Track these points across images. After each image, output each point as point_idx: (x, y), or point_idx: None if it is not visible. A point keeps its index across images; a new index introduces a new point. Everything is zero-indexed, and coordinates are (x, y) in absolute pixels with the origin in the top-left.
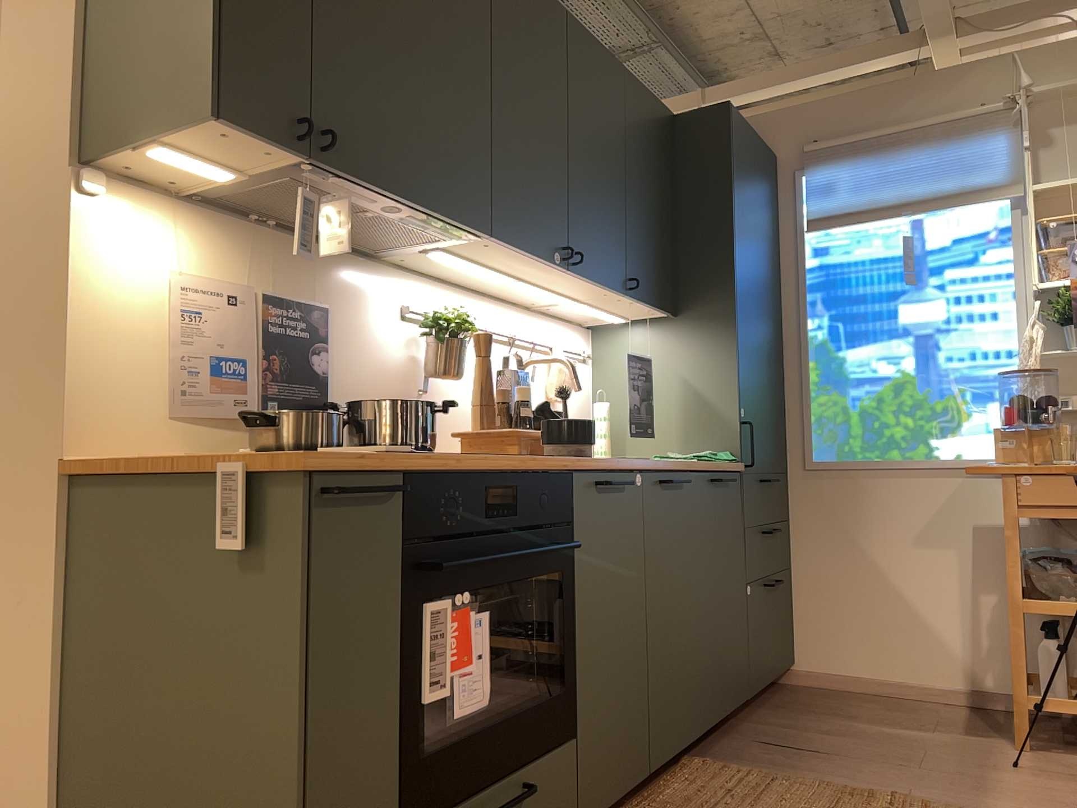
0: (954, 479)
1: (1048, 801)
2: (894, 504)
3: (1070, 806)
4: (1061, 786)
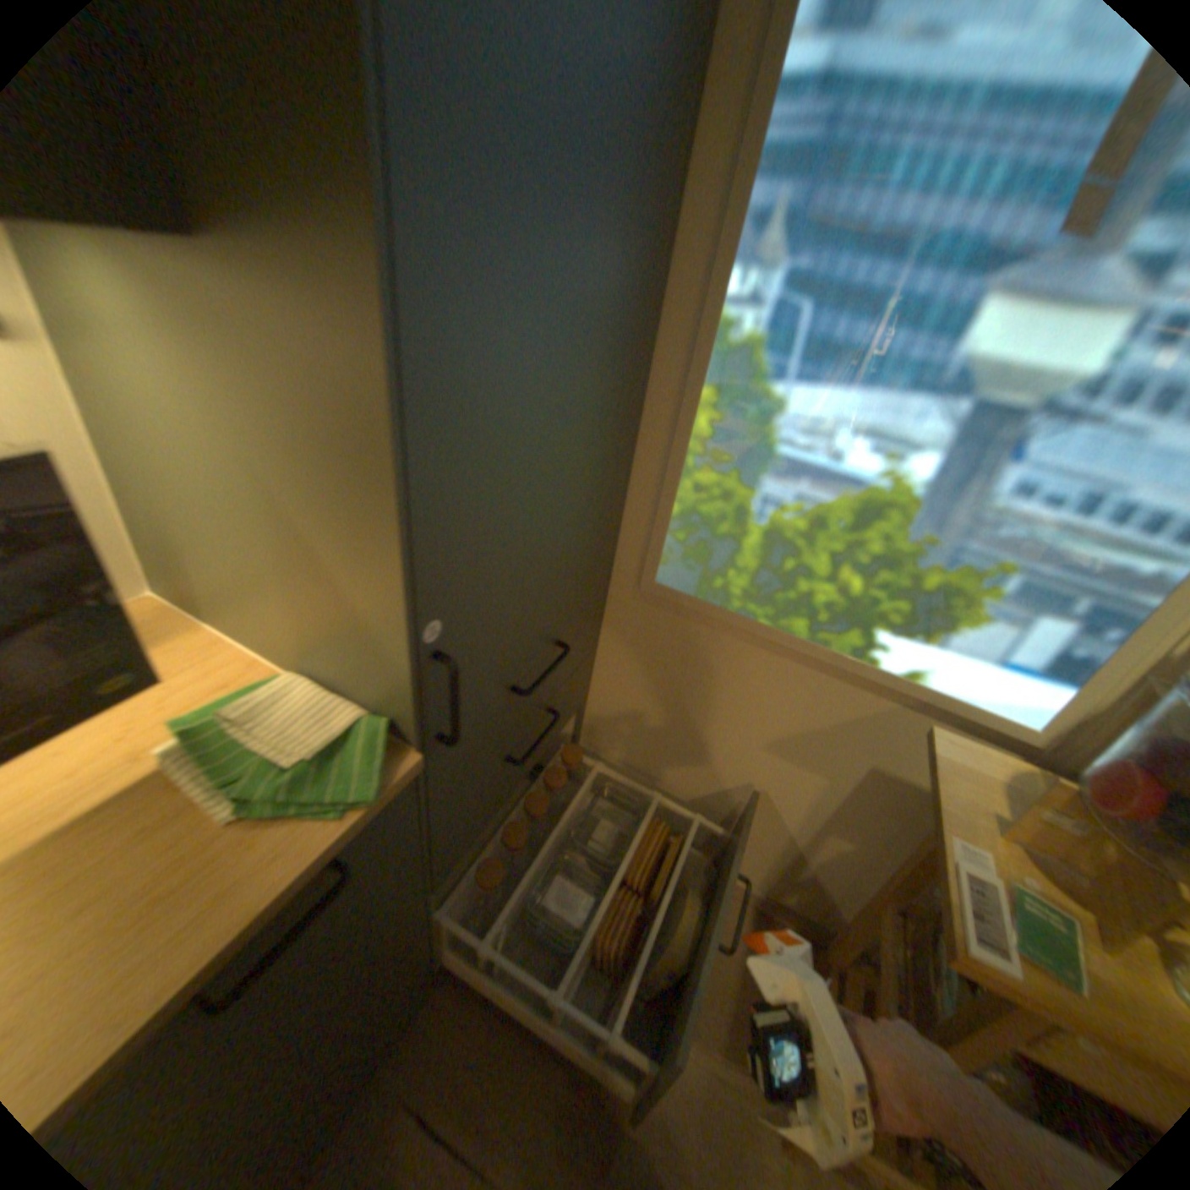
0: (886, 701)
1: None
2: (764, 691)
3: None
4: None
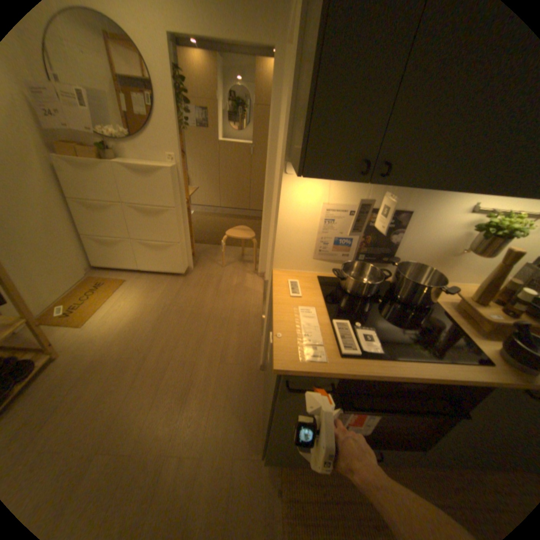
0: None
1: None
2: None
3: None
4: None
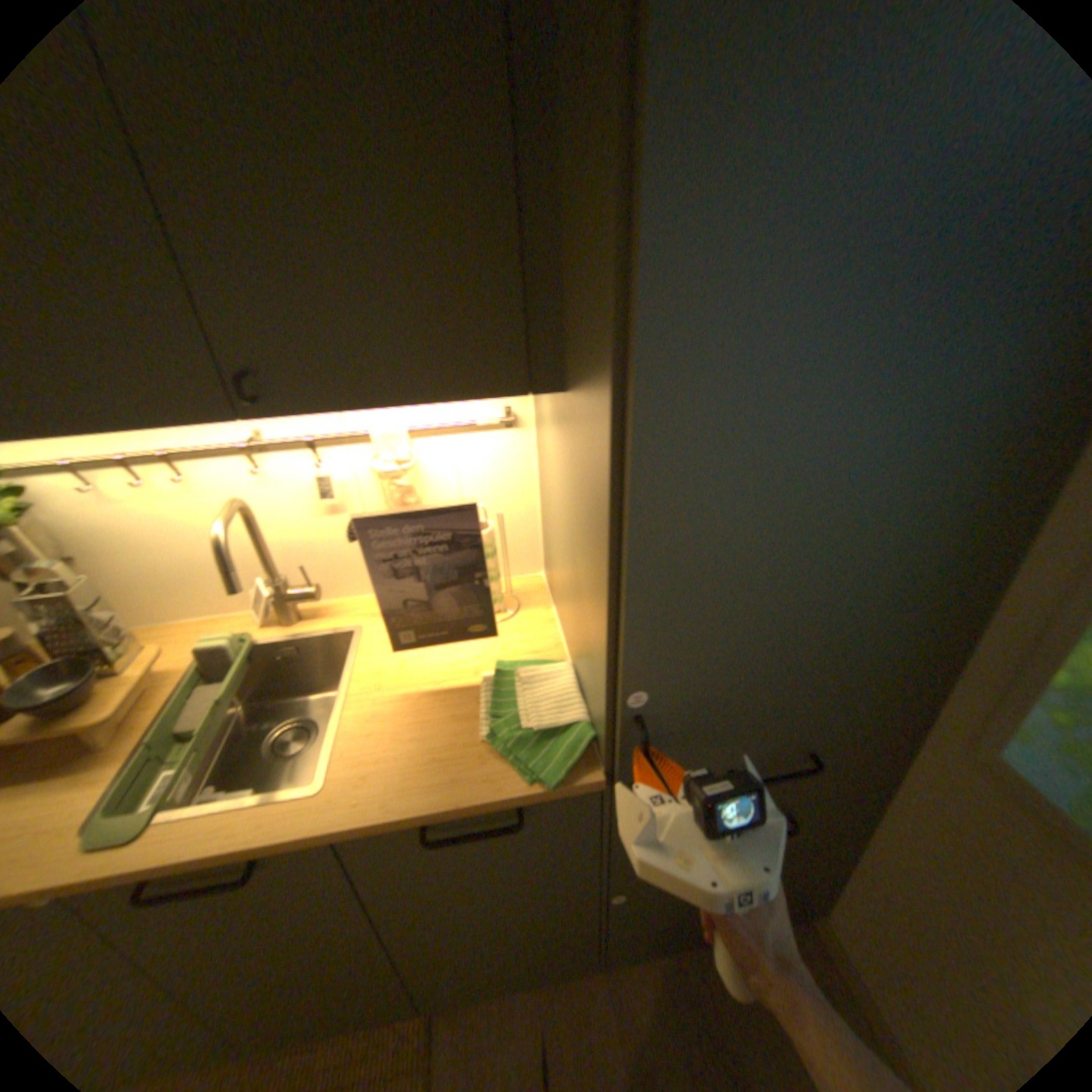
0: None
1: None
2: None
3: None
4: None
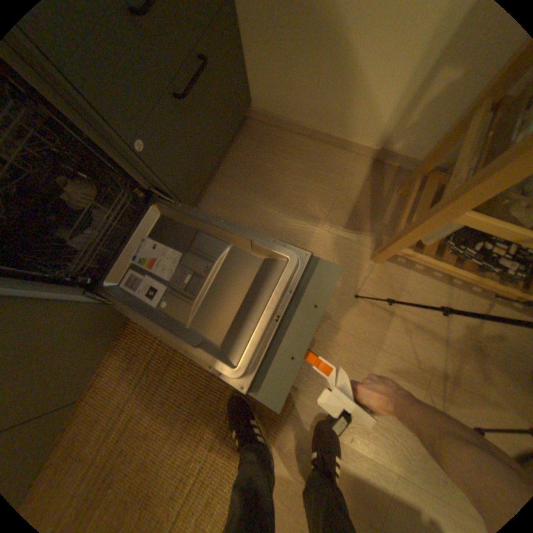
0: None
1: (352, 360)
2: None
3: (363, 368)
4: (373, 329)
